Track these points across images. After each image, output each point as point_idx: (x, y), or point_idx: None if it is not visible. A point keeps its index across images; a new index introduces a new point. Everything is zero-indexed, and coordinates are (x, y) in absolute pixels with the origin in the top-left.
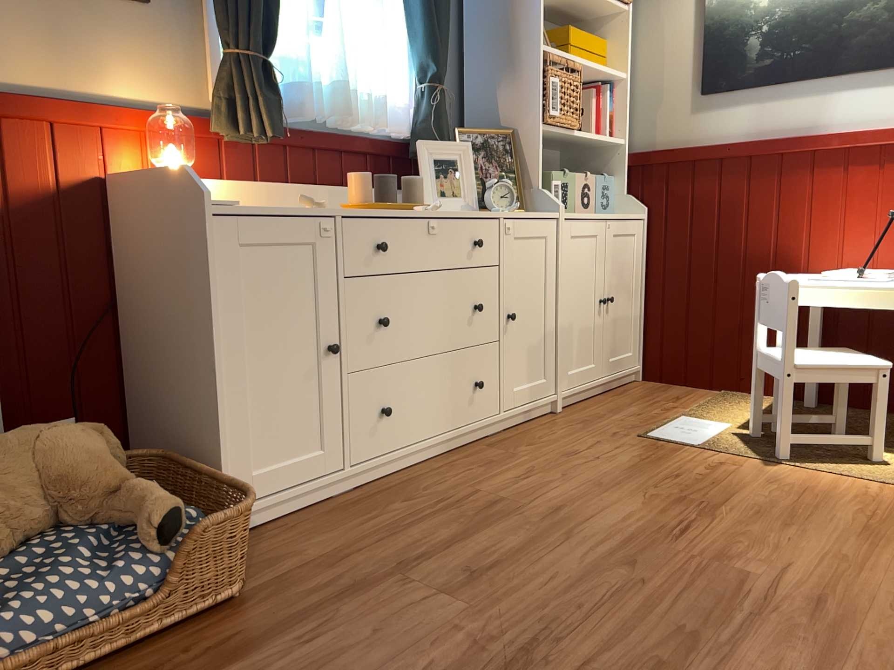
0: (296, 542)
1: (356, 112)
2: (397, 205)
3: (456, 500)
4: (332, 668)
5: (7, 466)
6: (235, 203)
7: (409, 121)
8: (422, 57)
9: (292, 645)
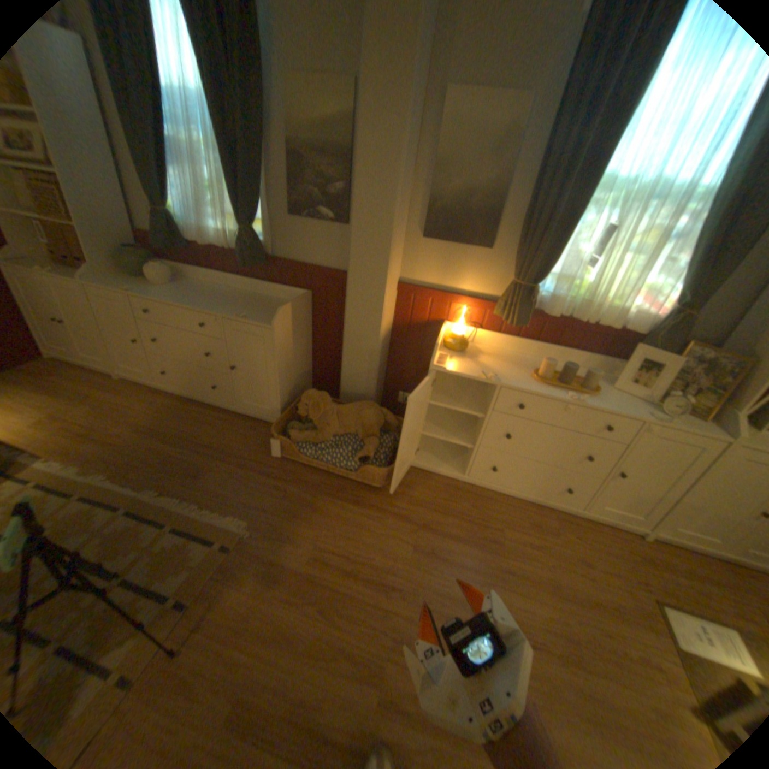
0: (421, 486)
1: (606, 312)
2: (560, 386)
3: (489, 525)
4: (362, 531)
5: (352, 414)
6: (446, 367)
7: (661, 321)
8: (685, 287)
9: (367, 515)
